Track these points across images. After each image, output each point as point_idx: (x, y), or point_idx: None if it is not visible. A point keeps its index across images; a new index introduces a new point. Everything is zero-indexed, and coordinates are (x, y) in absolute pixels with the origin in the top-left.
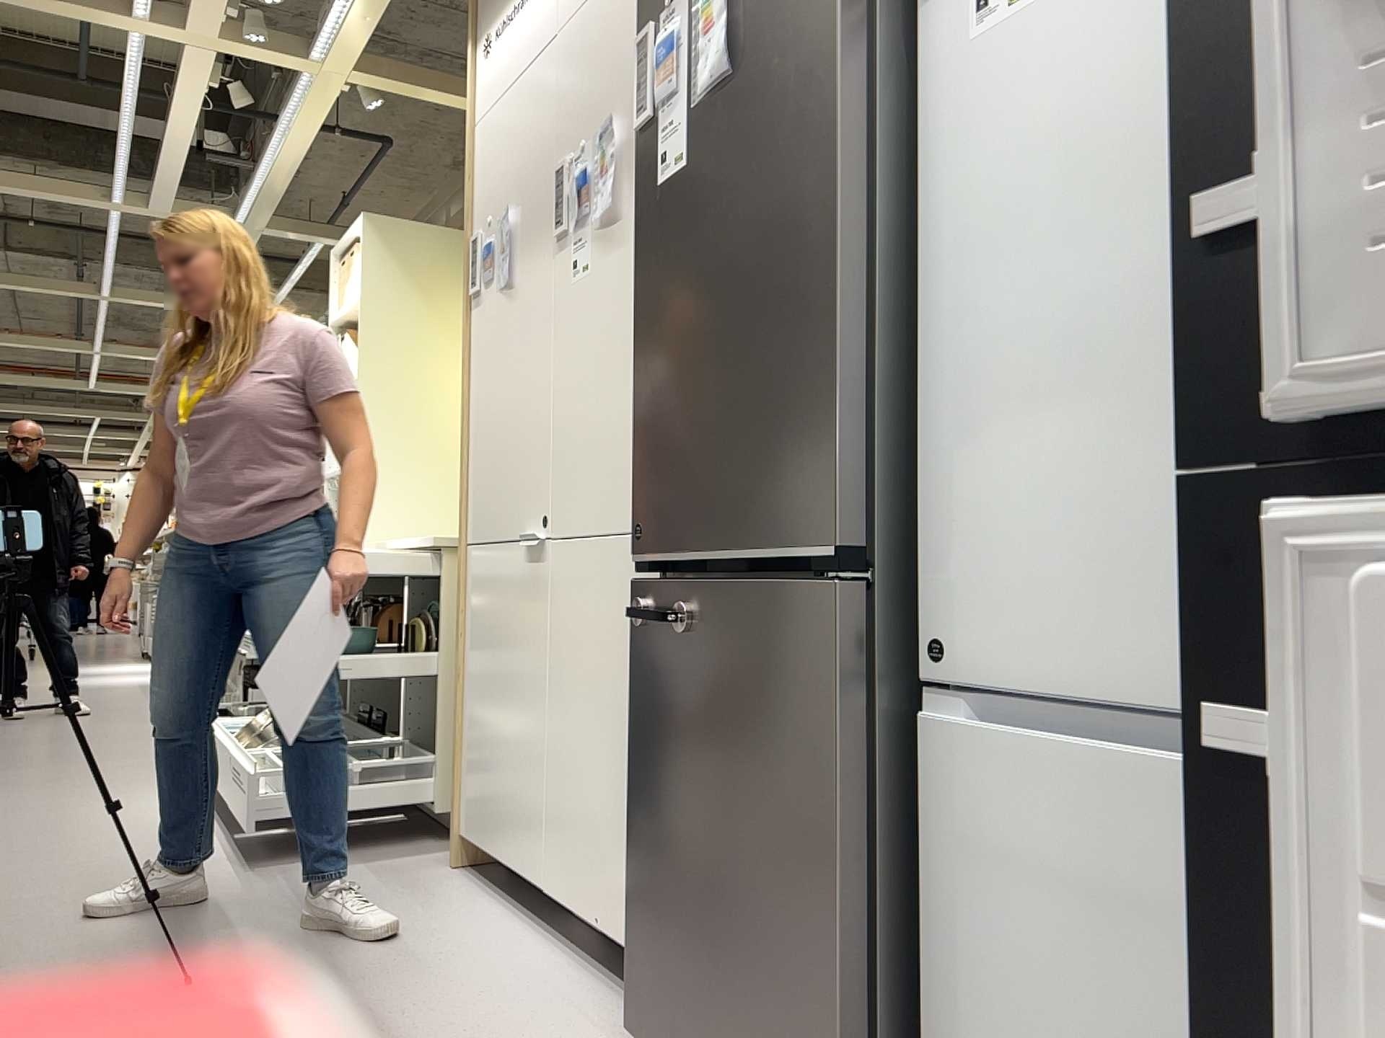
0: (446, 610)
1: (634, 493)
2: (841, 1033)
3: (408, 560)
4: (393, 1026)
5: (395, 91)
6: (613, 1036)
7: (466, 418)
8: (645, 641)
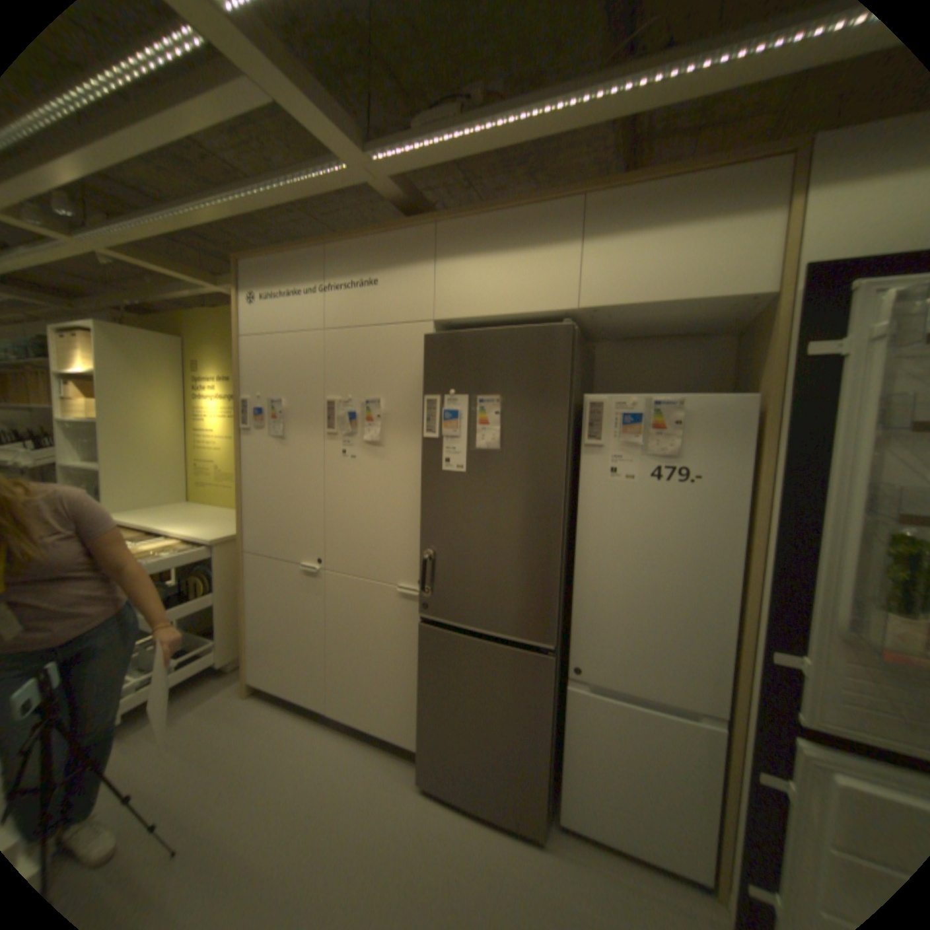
0: (217, 572)
1: (420, 587)
2: (541, 789)
3: (196, 553)
4: (307, 824)
5: (132, 260)
6: (400, 783)
7: (240, 489)
8: (430, 648)
